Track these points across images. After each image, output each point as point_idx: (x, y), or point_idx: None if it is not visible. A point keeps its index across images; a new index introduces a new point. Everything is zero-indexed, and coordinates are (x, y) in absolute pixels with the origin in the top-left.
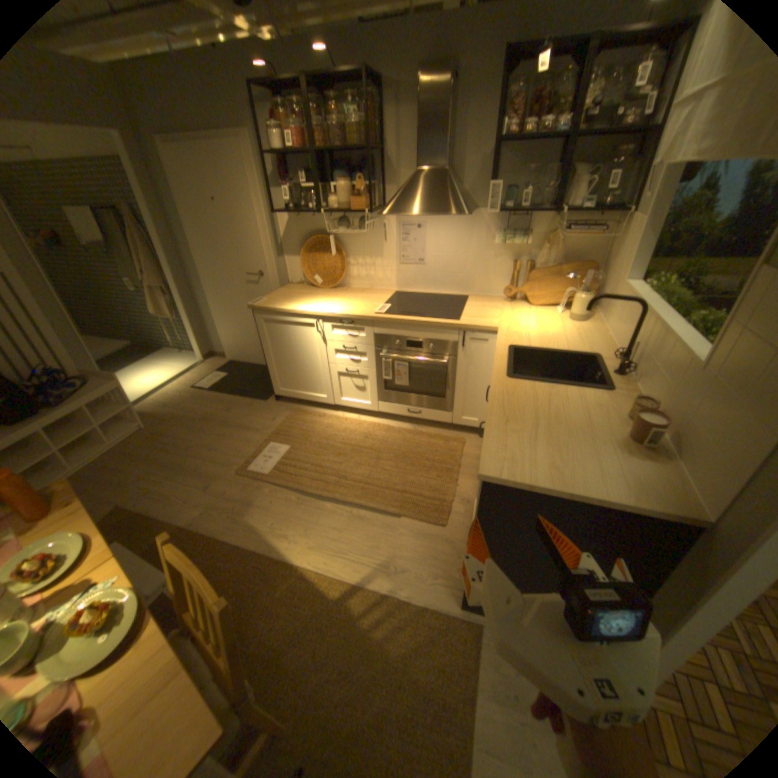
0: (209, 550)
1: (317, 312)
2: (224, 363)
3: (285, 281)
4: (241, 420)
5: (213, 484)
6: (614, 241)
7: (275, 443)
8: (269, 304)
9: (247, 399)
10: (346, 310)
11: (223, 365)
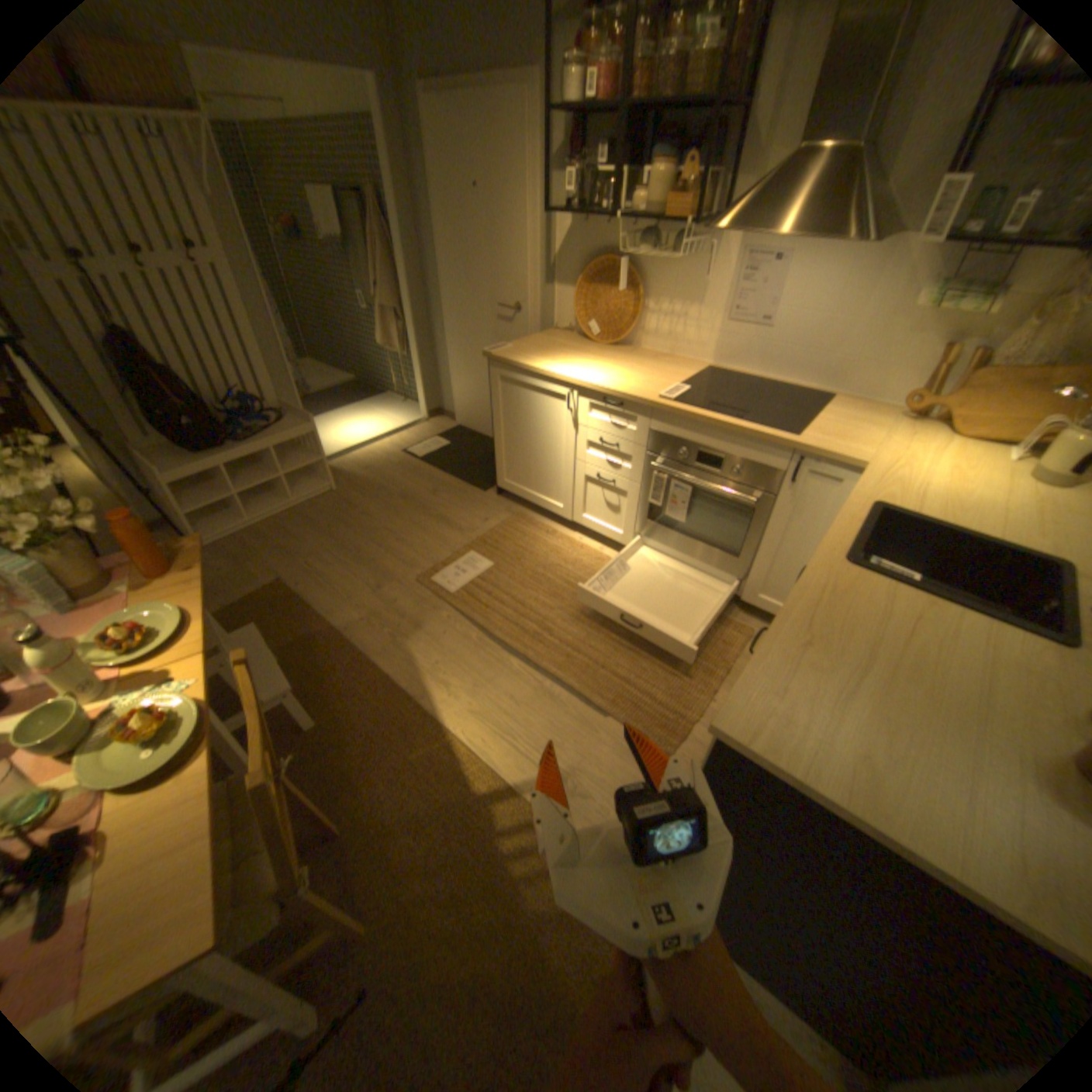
0: (356, 668)
1: (574, 379)
2: (452, 427)
3: (550, 323)
4: (447, 511)
5: (388, 585)
6: None
7: (477, 554)
8: (513, 354)
9: (463, 484)
10: (618, 383)
11: (449, 429)
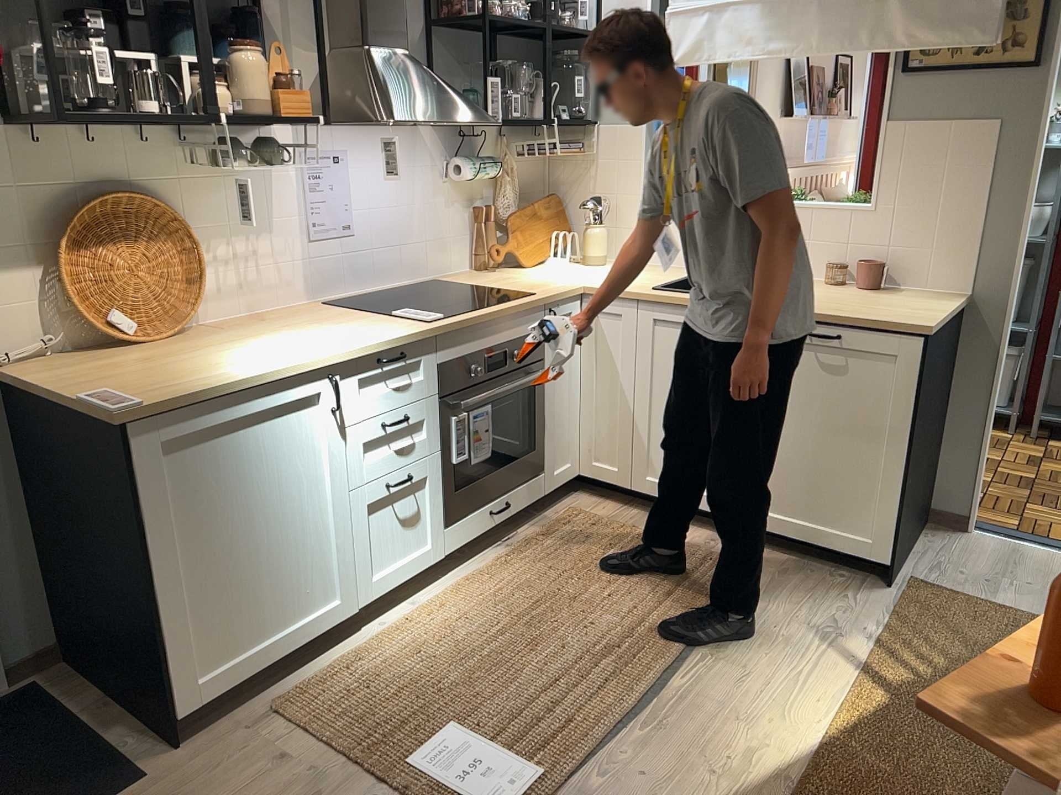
0: None
1: (334, 354)
2: None
3: None
4: None
5: None
6: (554, 167)
7: (417, 752)
8: (163, 389)
9: None
10: (368, 335)
11: None
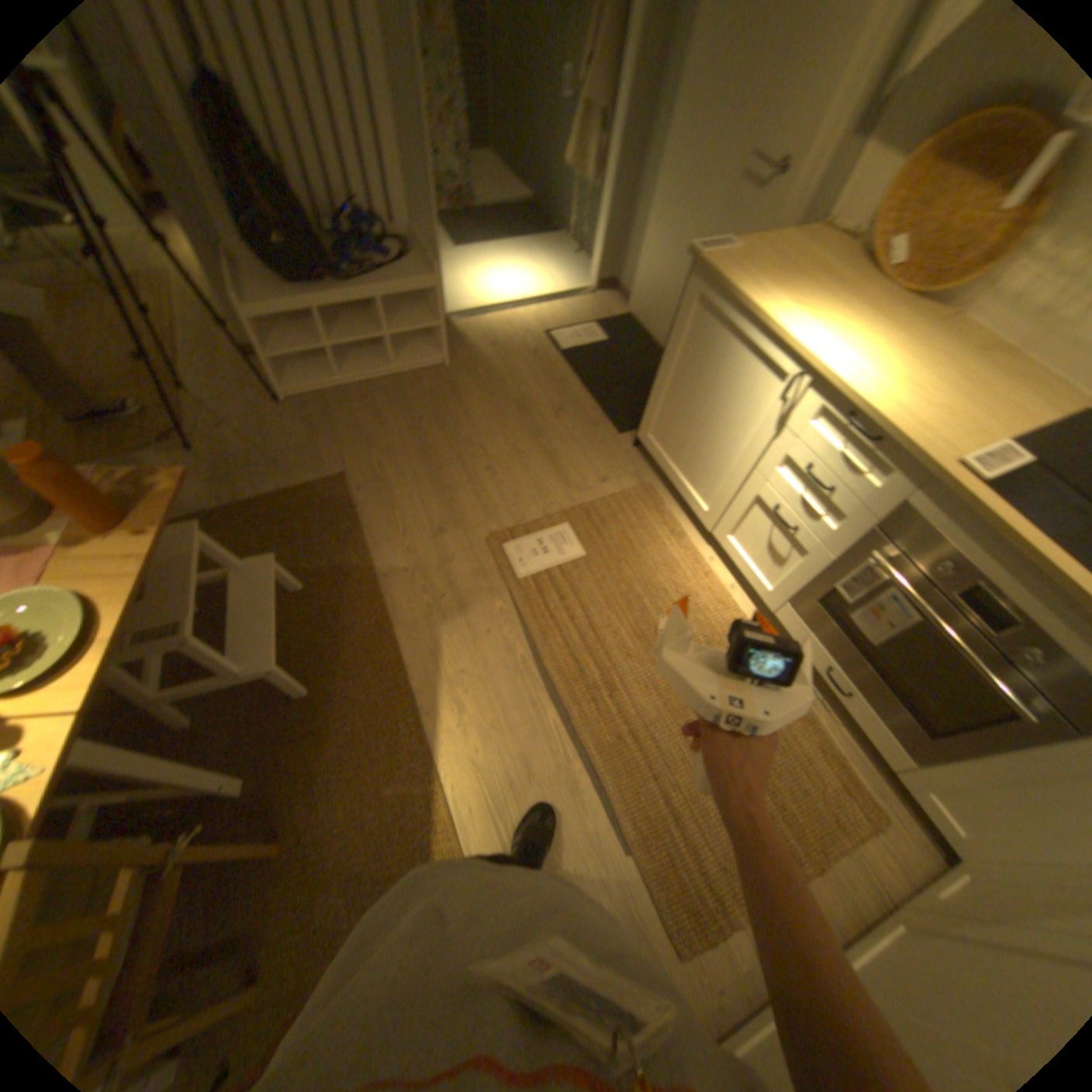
0: (376, 636)
1: (820, 358)
2: (621, 314)
3: (826, 211)
4: (564, 446)
5: (453, 532)
6: None
7: (572, 530)
8: (738, 266)
9: (599, 411)
10: (896, 397)
11: (617, 316)
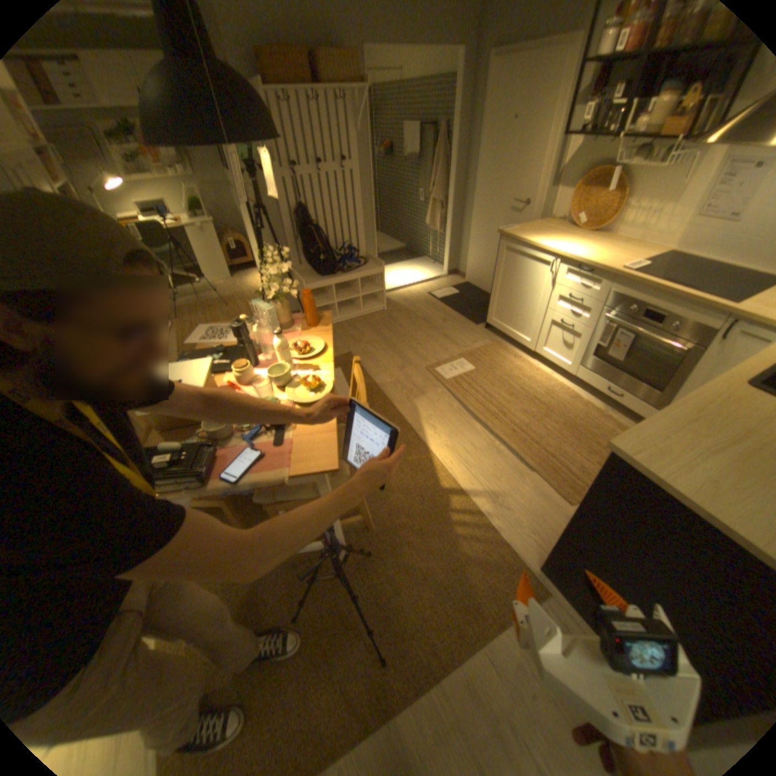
0: (384, 406)
1: (559, 251)
2: (461, 283)
3: (548, 214)
4: (450, 332)
5: (408, 368)
6: None
7: (465, 361)
8: (518, 233)
9: (463, 318)
10: (592, 256)
11: (459, 284)
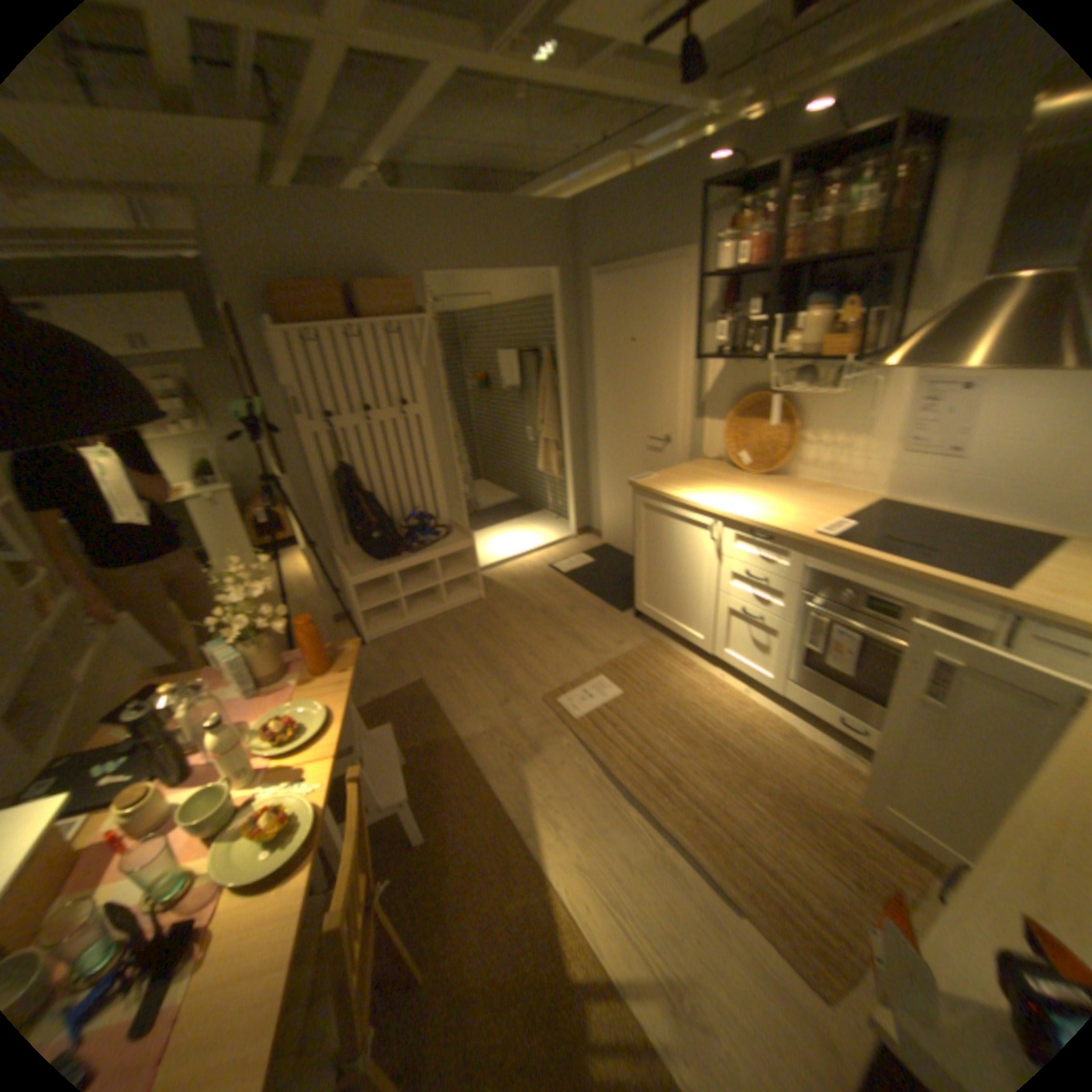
0: (472, 786)
1: (720, 509)
2: (599, 545)
3: (700, 453)
4: (583, 629)
5: (516, 701)
6: None
7: (608, 679)
8: (659, 484)
9: (602, 603)
10: (770, 515)
11: (596, 547)
